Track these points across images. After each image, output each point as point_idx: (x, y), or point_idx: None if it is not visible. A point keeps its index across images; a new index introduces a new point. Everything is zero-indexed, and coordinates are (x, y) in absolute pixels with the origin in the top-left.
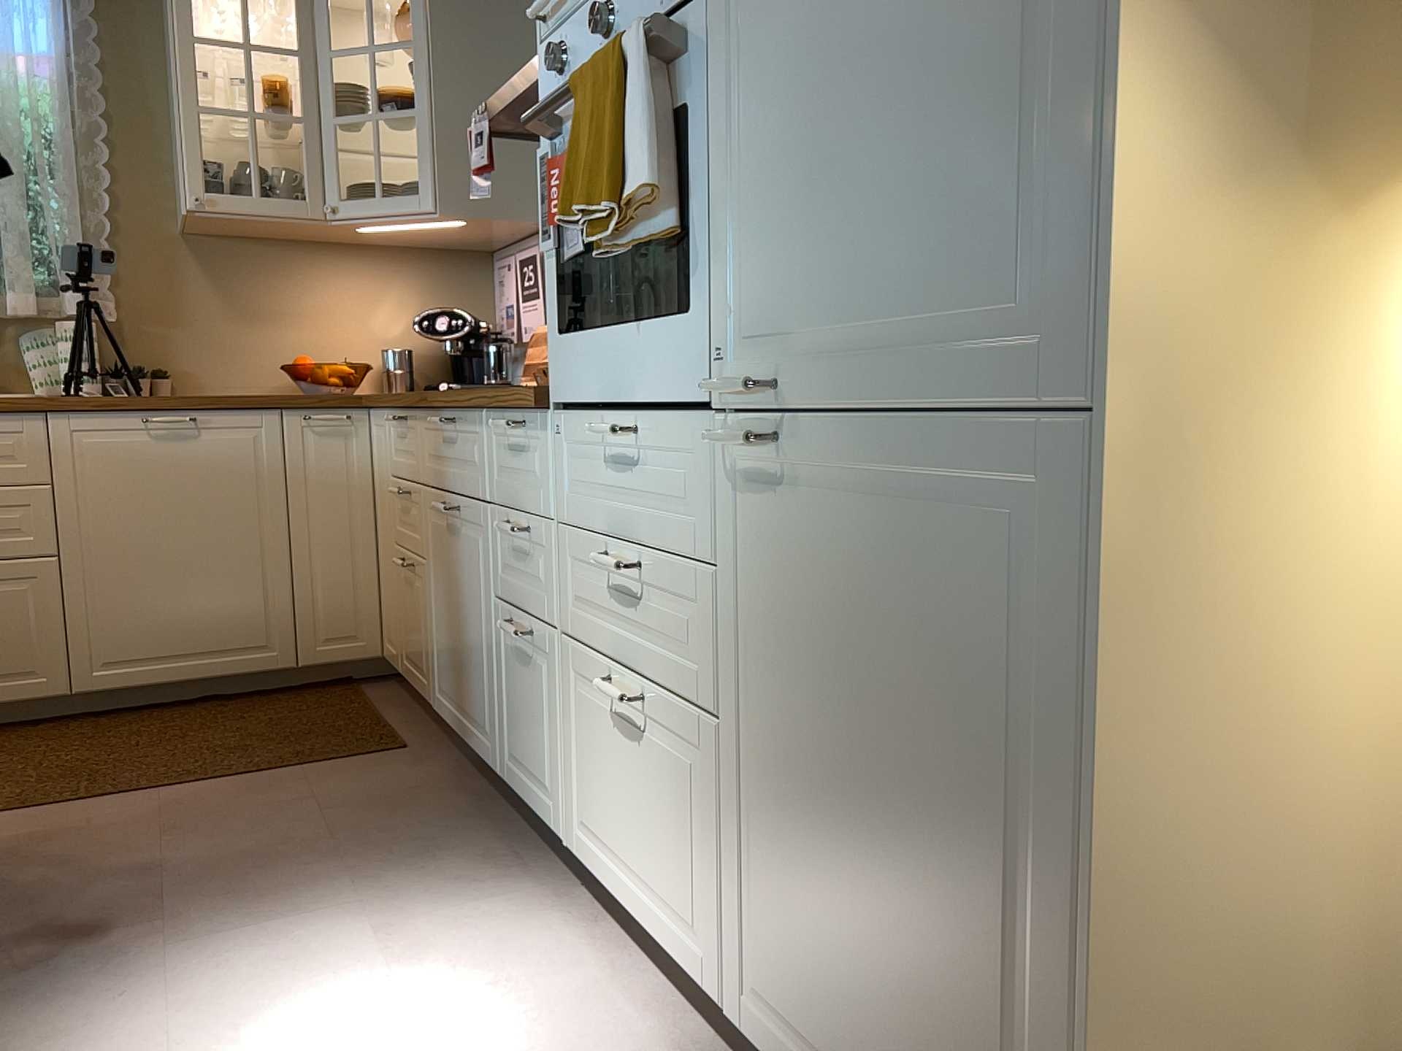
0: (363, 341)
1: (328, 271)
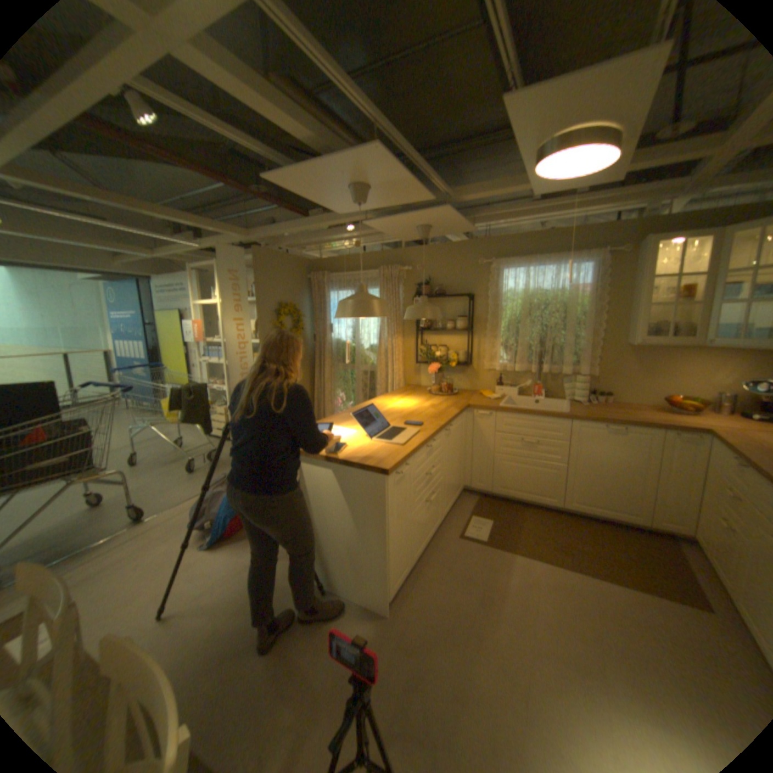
0: (708, 387)
1: (696, 356)
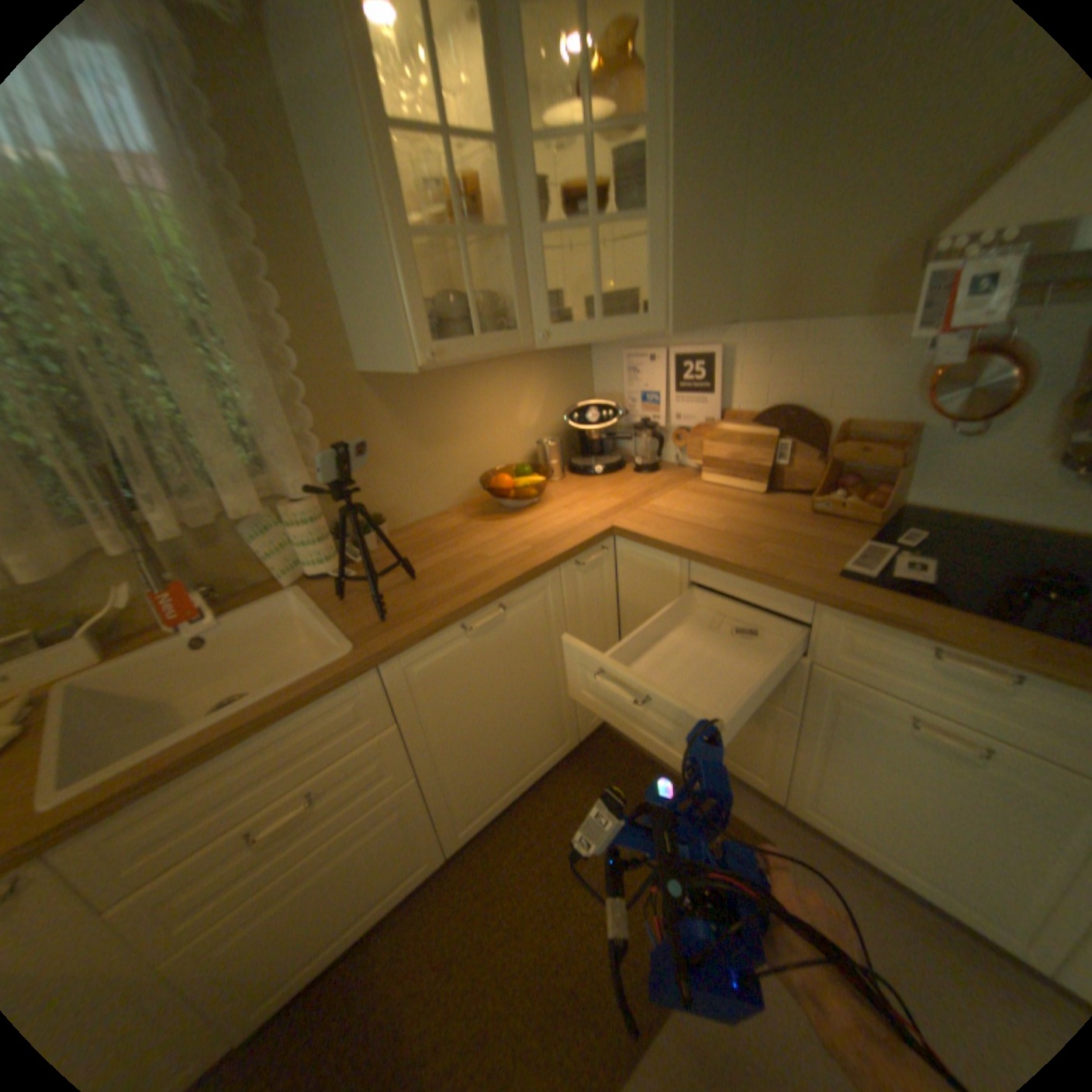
0: (513, 438)
1: (482, 381)
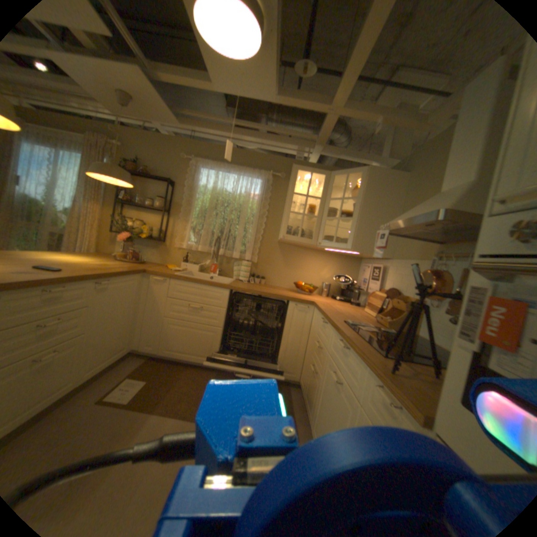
0: (317, 279)
1: (312, 258)
